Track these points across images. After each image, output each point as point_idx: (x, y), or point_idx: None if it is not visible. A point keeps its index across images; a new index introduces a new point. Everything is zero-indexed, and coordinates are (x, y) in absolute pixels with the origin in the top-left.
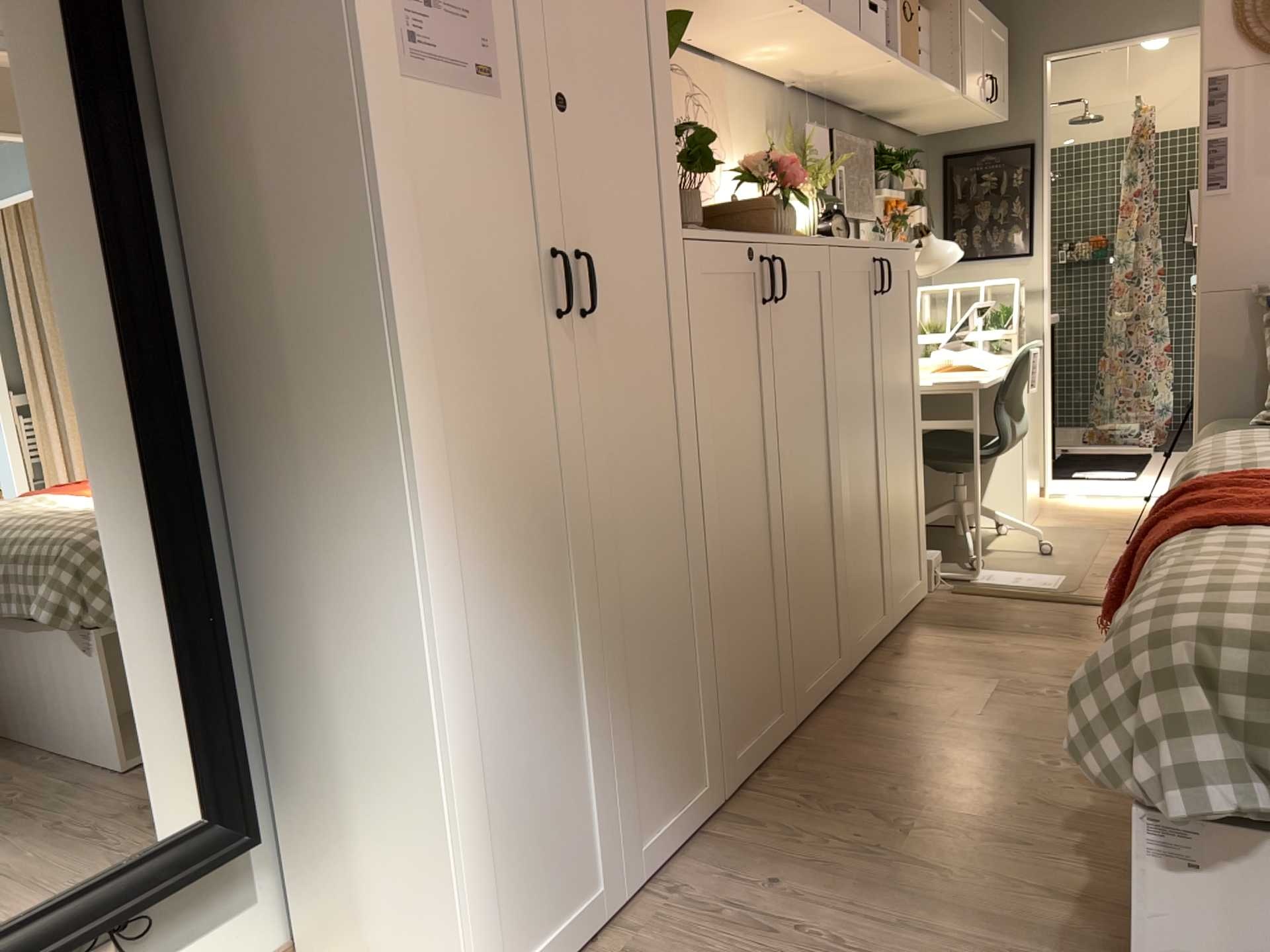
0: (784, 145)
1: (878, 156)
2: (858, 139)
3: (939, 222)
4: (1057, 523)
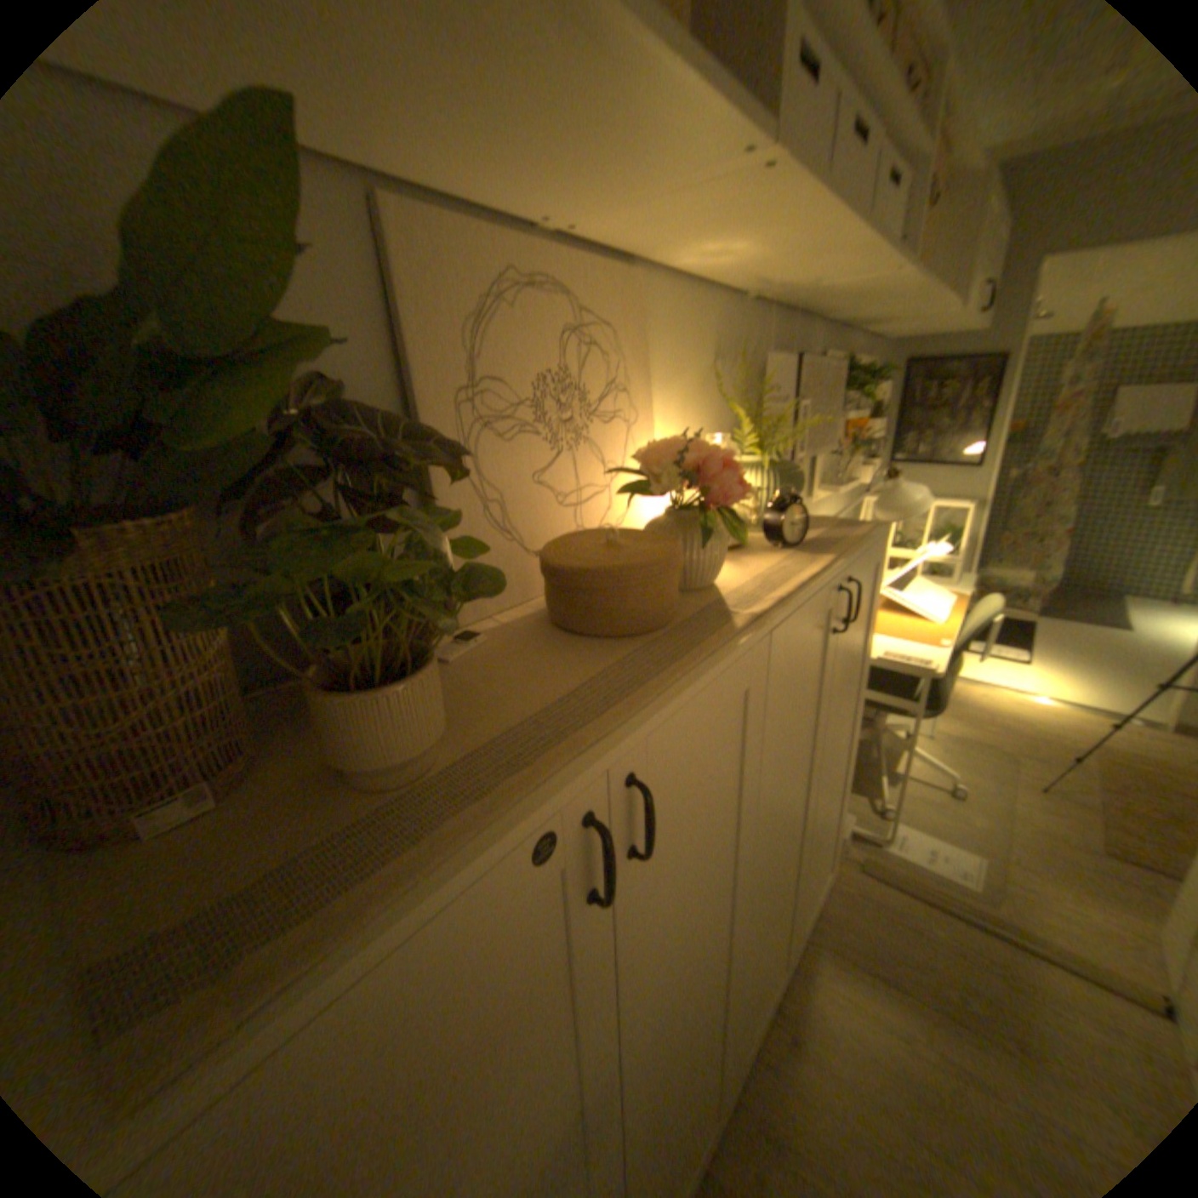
0: (736, 378)
1: (848, 372)
2: (829, 353)
3: (891, 423)
4: (962, 733)
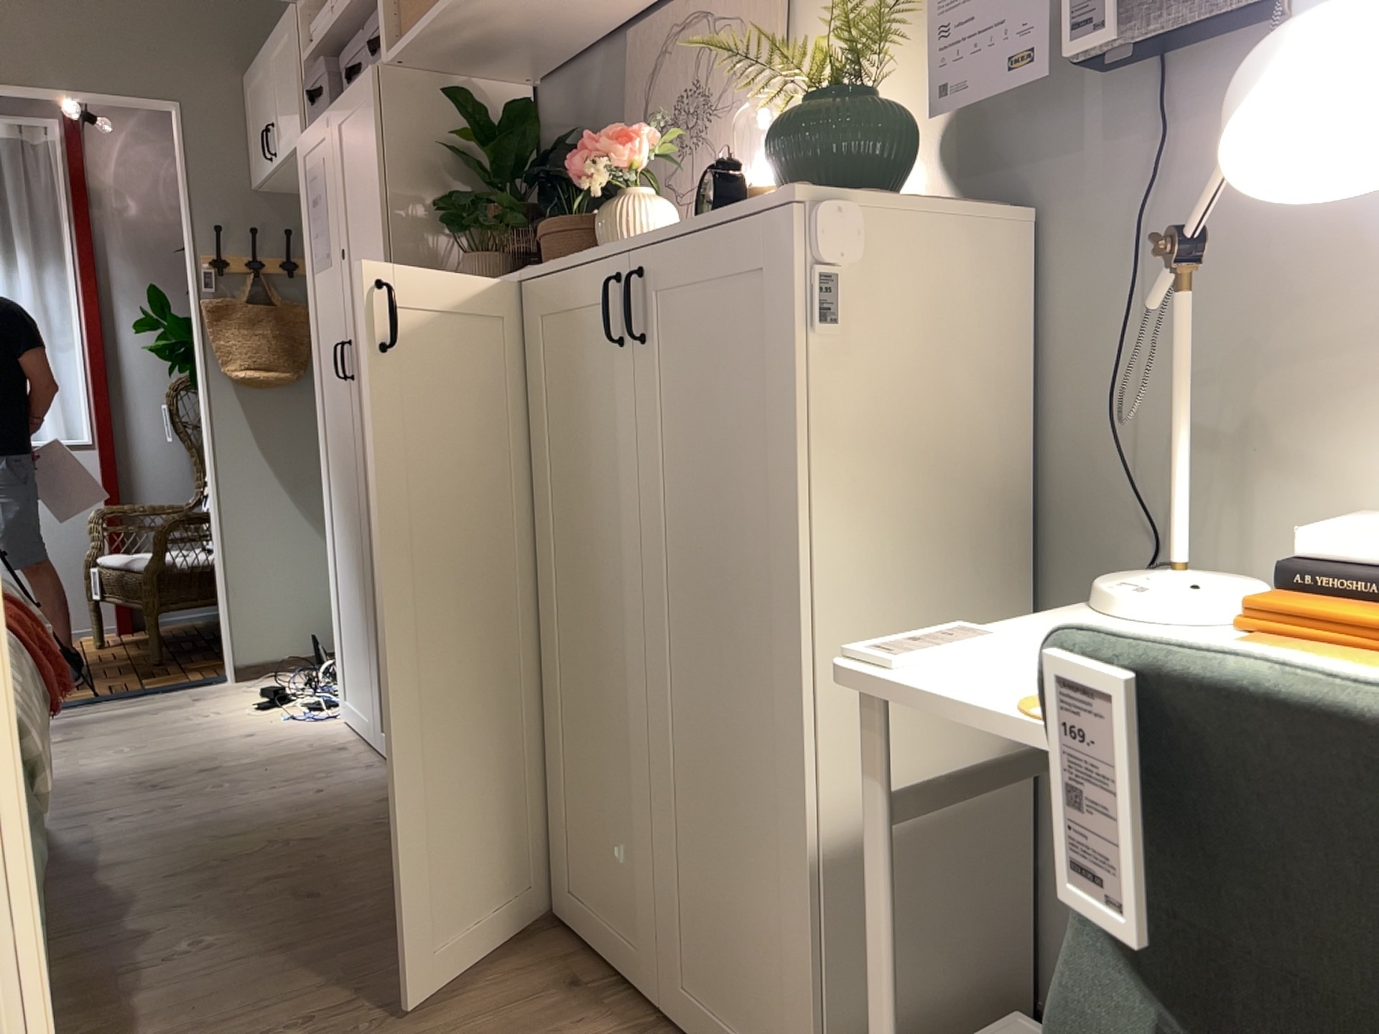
0: None
1: None
2: None
3: None
4: None
